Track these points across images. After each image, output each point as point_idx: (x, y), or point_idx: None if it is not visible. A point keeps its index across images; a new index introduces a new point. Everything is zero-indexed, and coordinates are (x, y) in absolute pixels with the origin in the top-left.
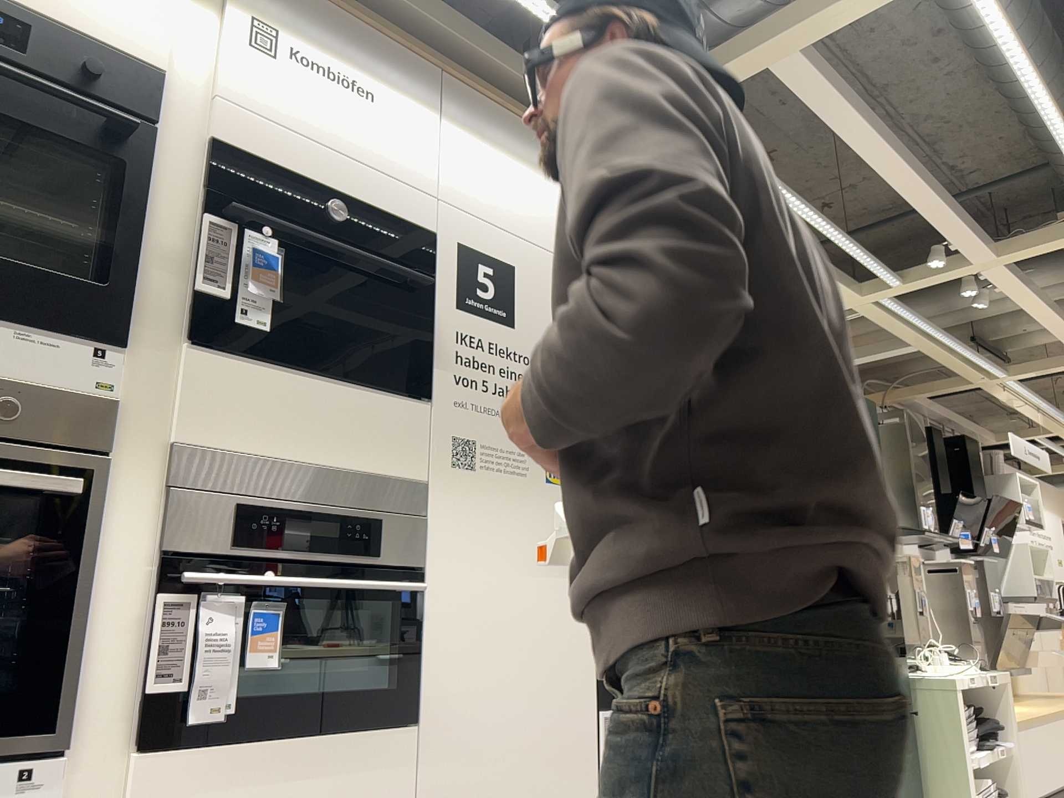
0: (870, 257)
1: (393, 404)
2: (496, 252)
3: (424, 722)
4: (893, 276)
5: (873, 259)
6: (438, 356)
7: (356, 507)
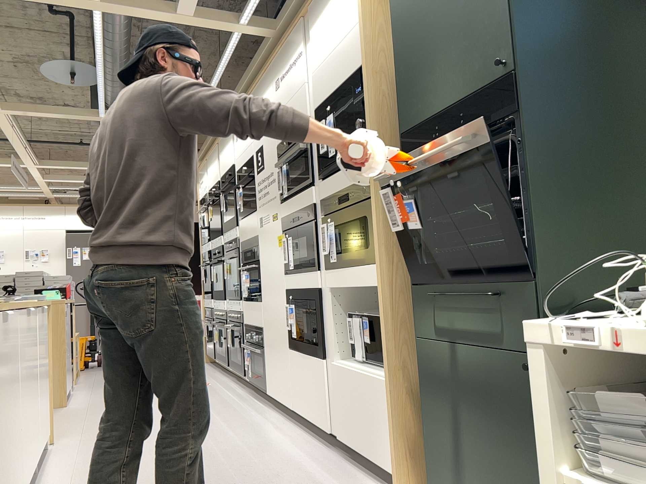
0: None
1: (252, 215)
2: (260, 145)
3: (262, 301)
4: None
5: None
6: (256, 194)
7: (251, 246)
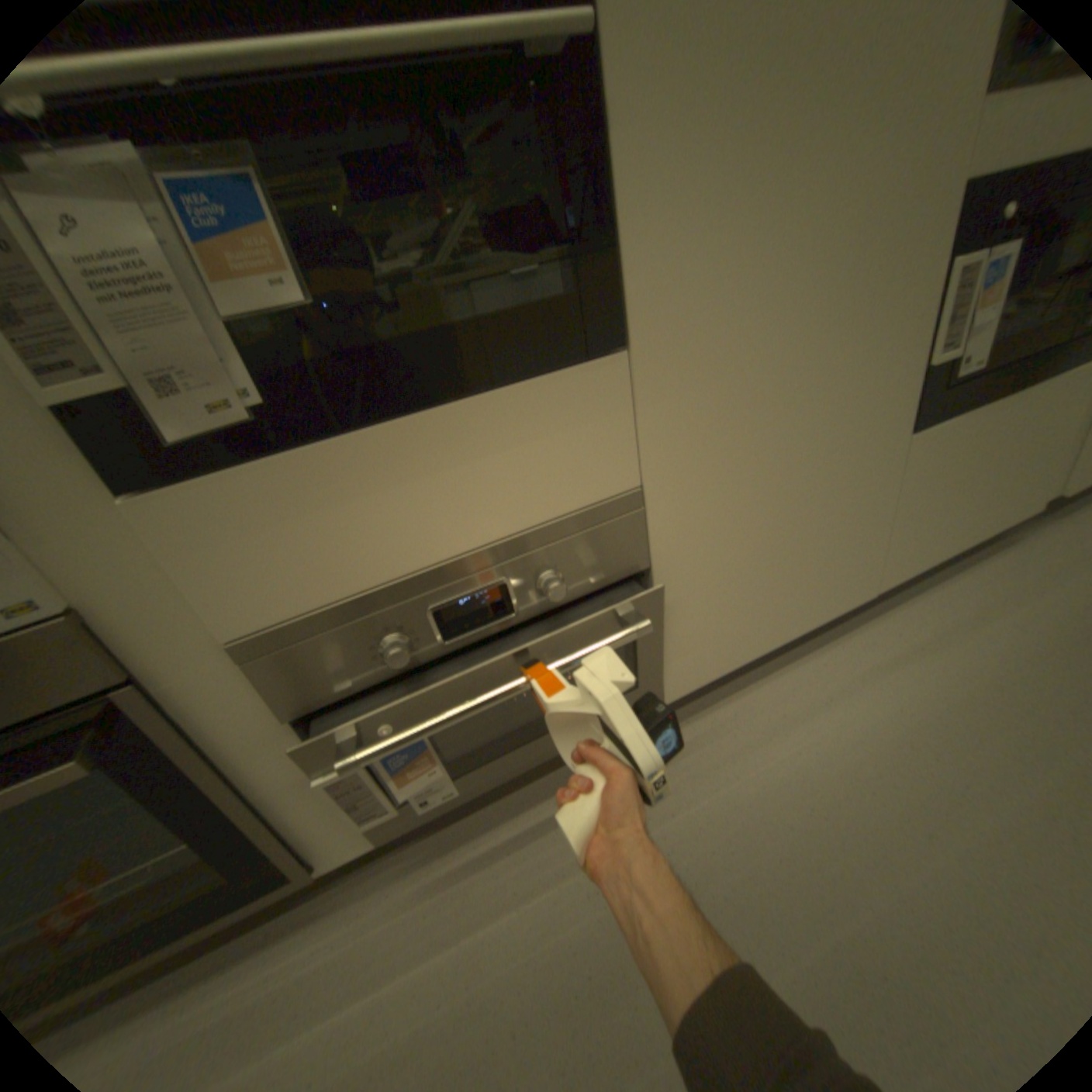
0: None
1: None
2: None
3: (634, 338)
4: None
5: None
6: None
7: None
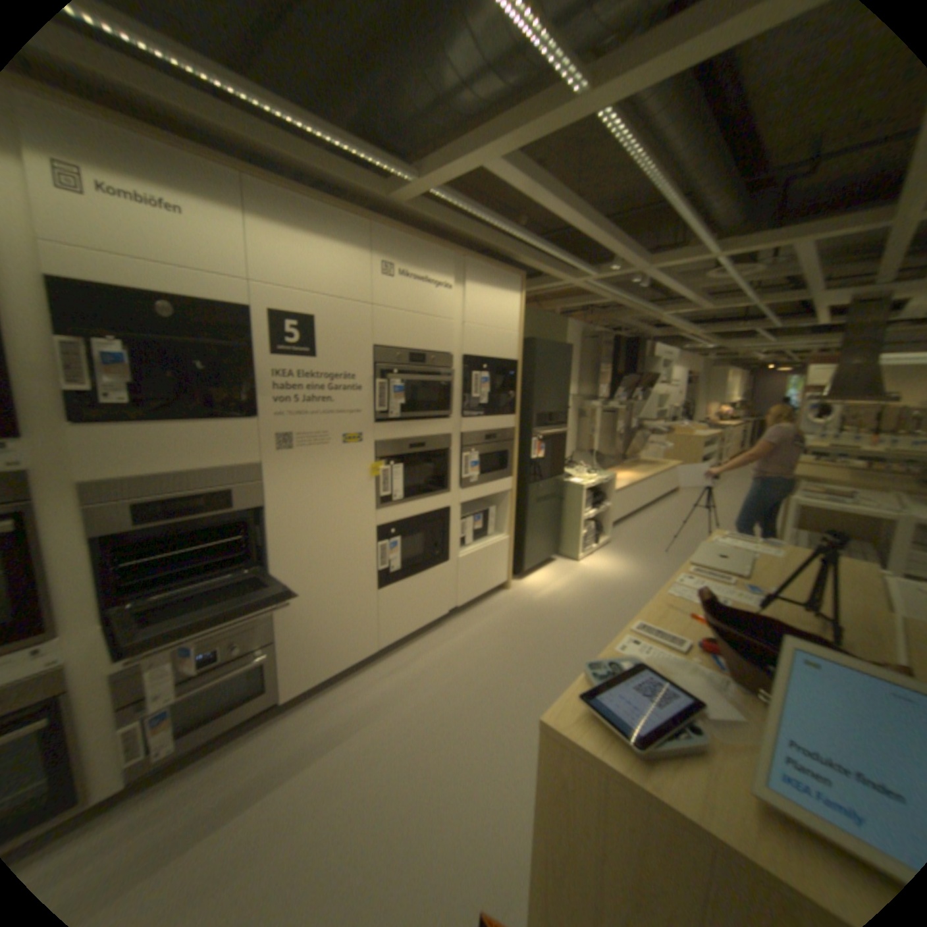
0: (577, 263)
1: (228, 426)
2: (297, 311)
3: (270, 573)
4: (592, 271)
5: (579, 264)
6: (258, 390)
7: (211, 487)
